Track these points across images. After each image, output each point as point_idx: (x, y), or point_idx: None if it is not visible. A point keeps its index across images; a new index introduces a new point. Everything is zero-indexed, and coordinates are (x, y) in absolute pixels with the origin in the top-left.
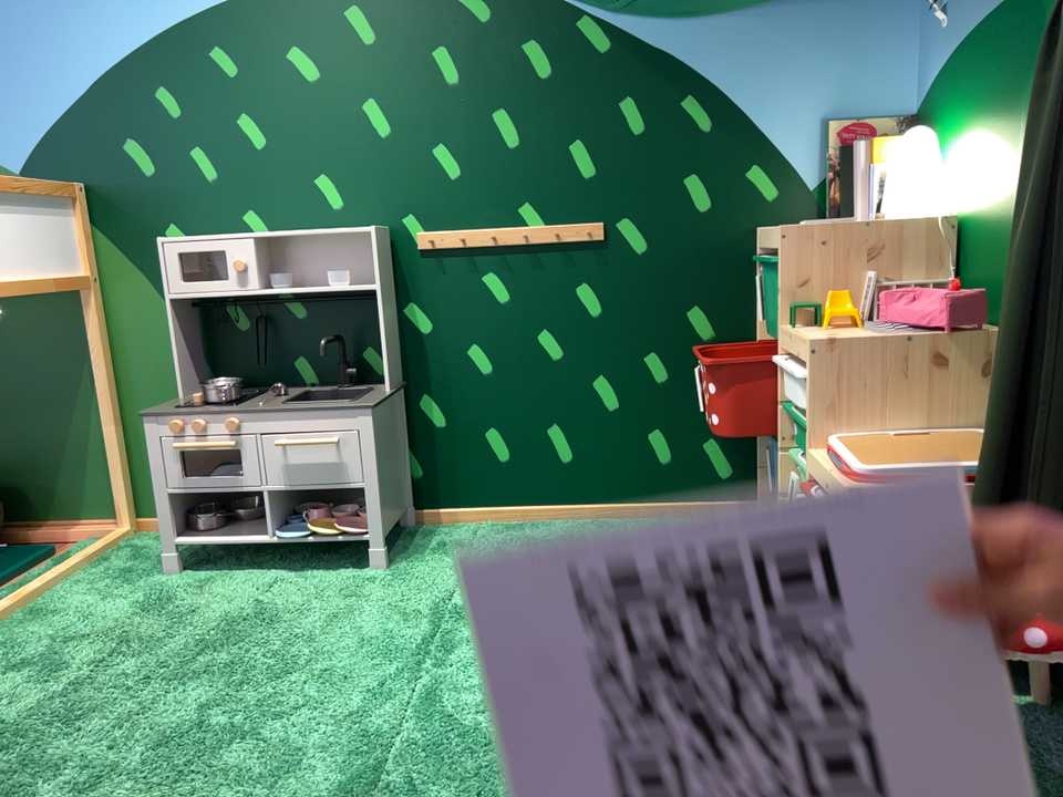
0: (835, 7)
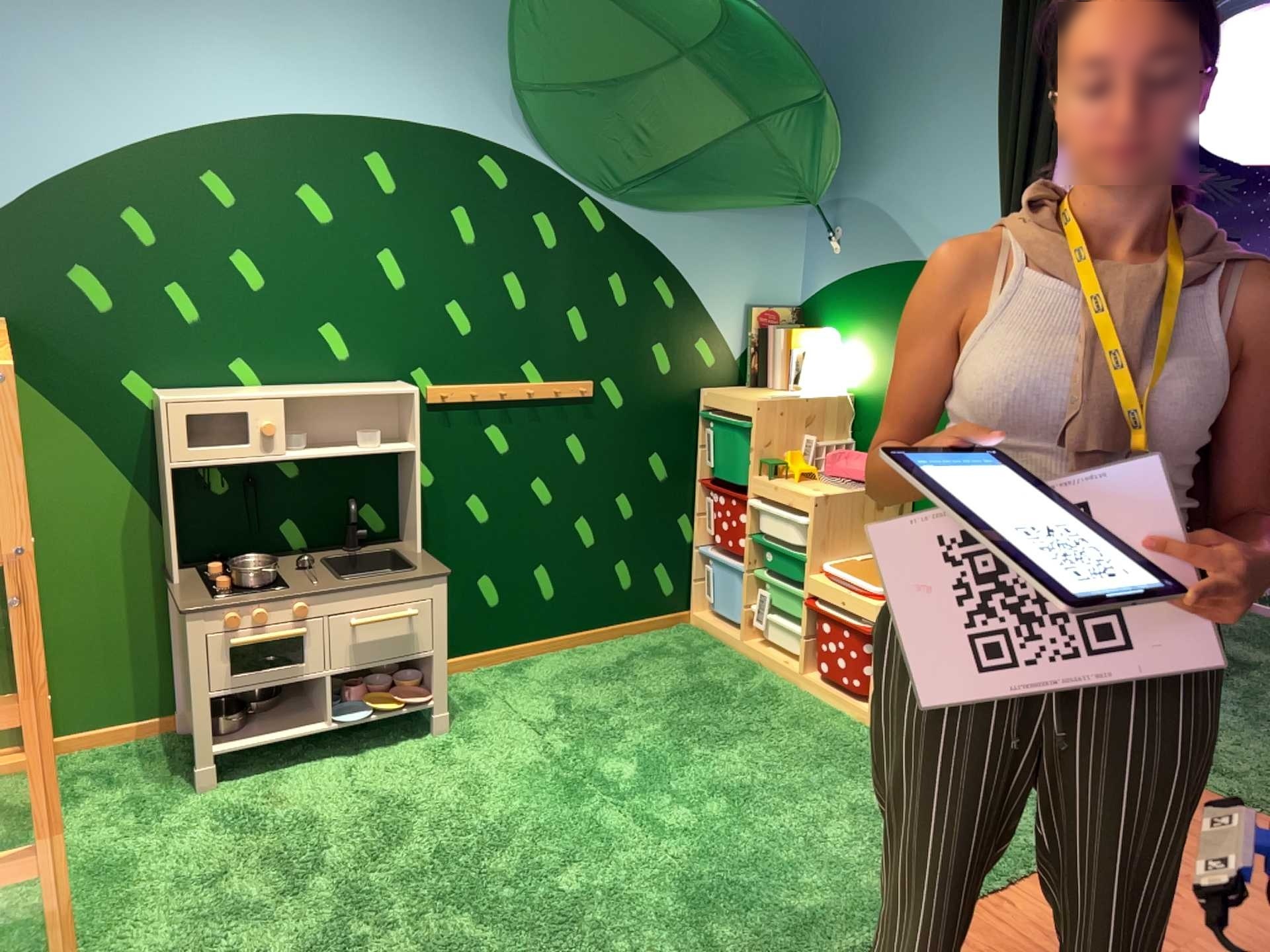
0: (755, 223)
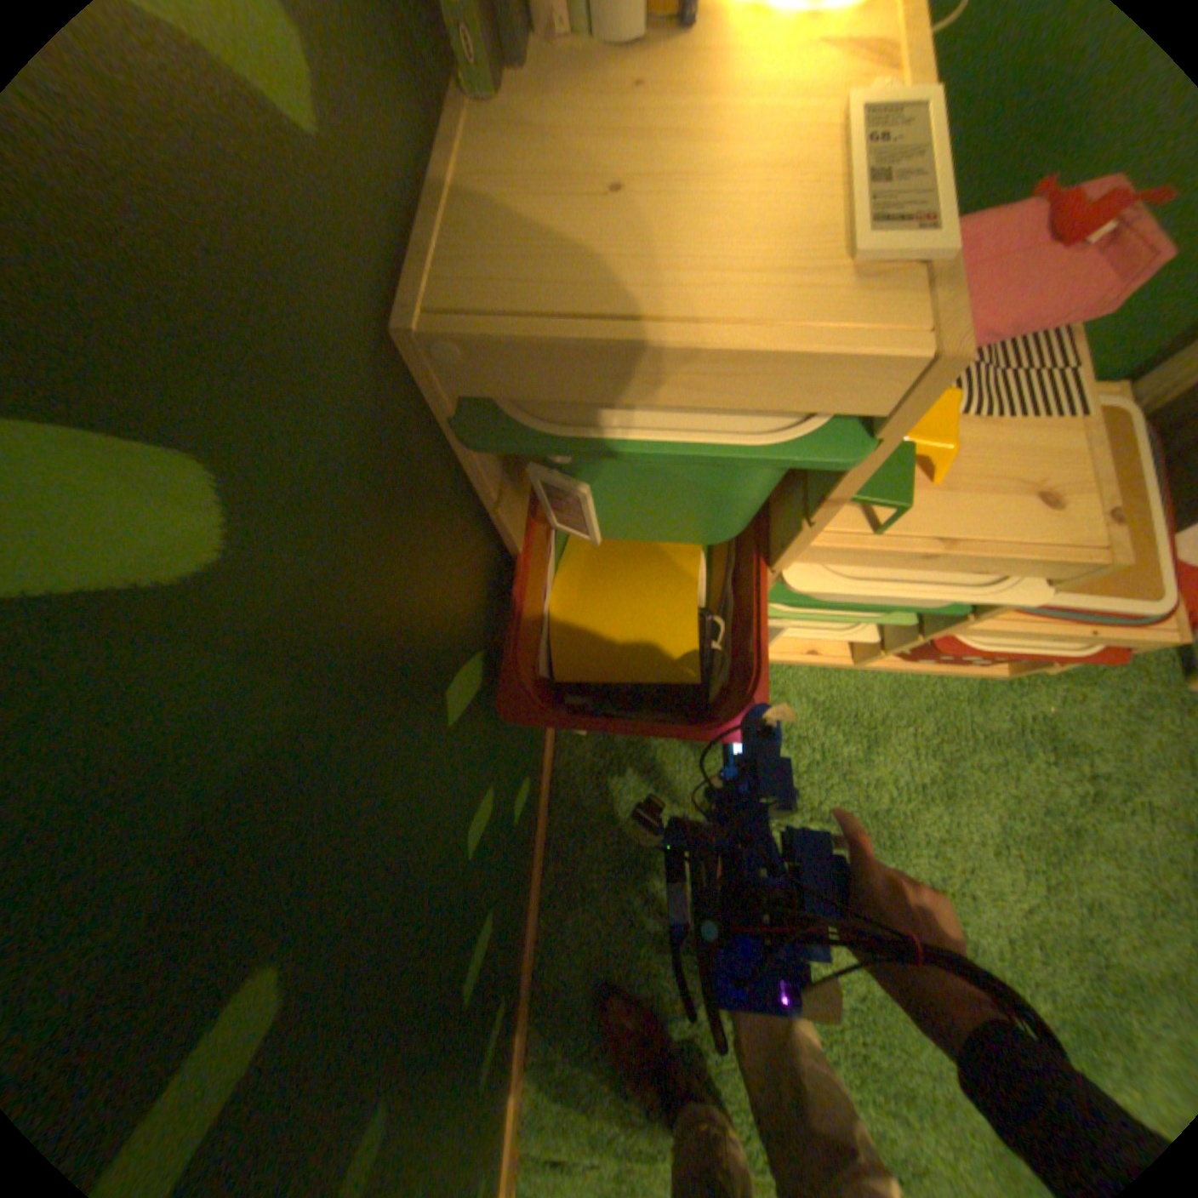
0: None
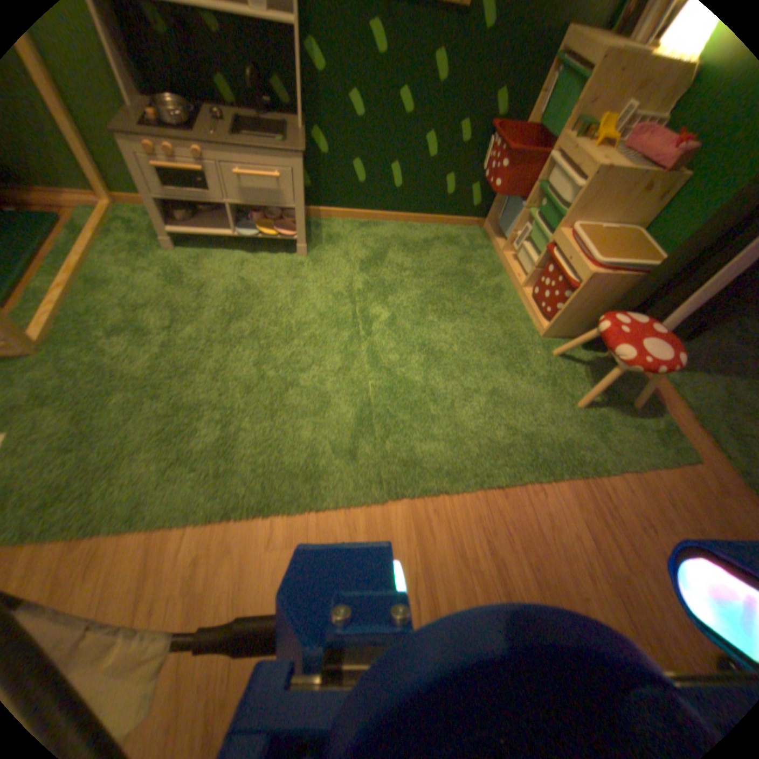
0: None
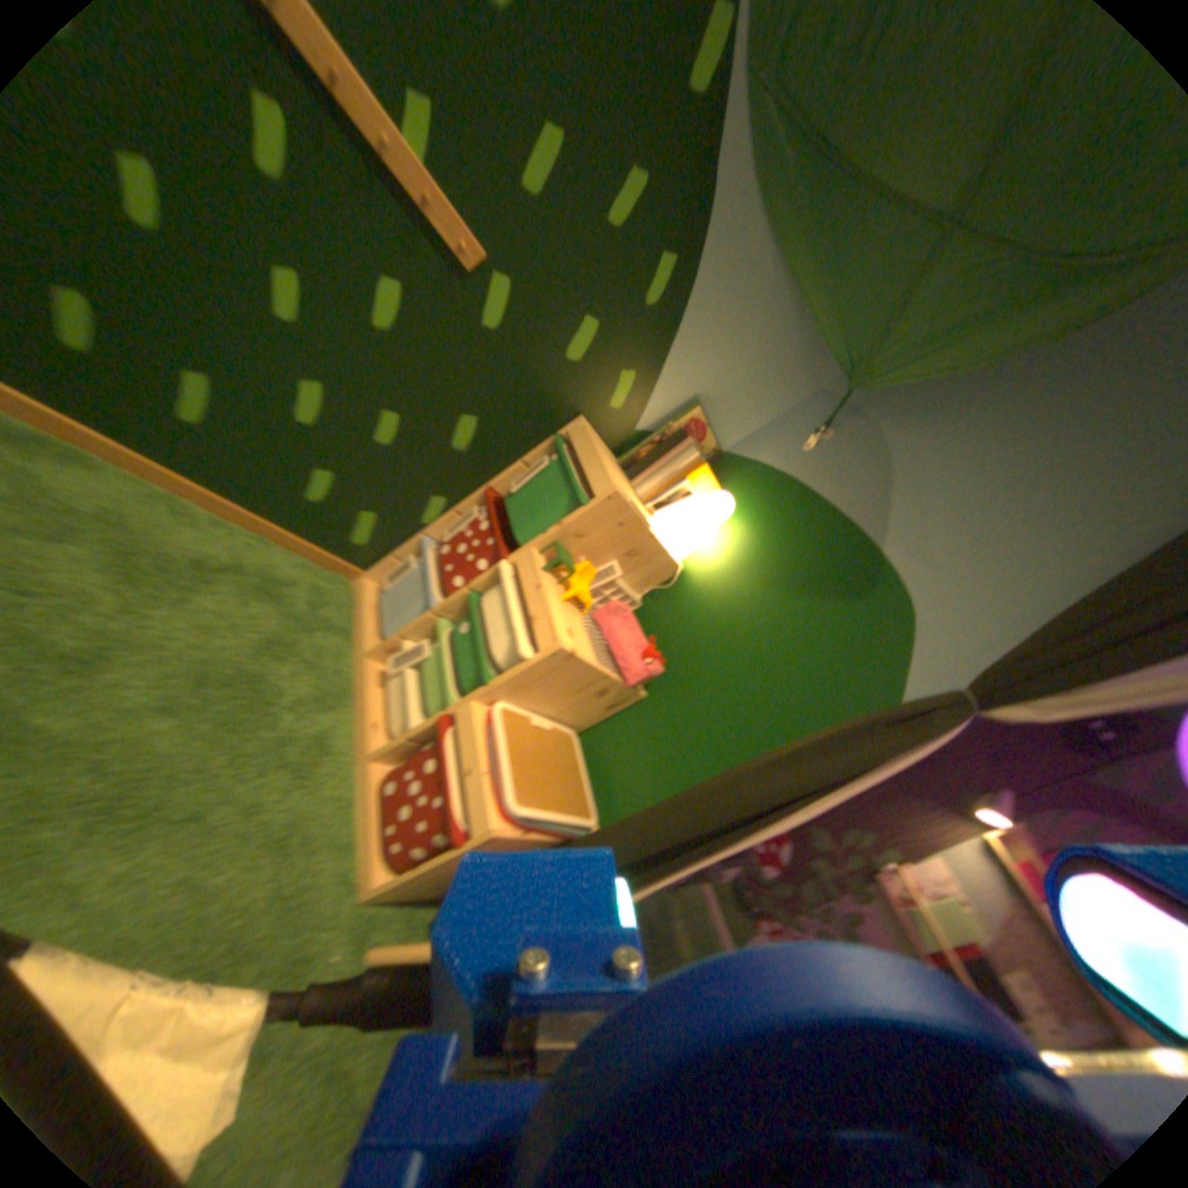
0: (795, 340)
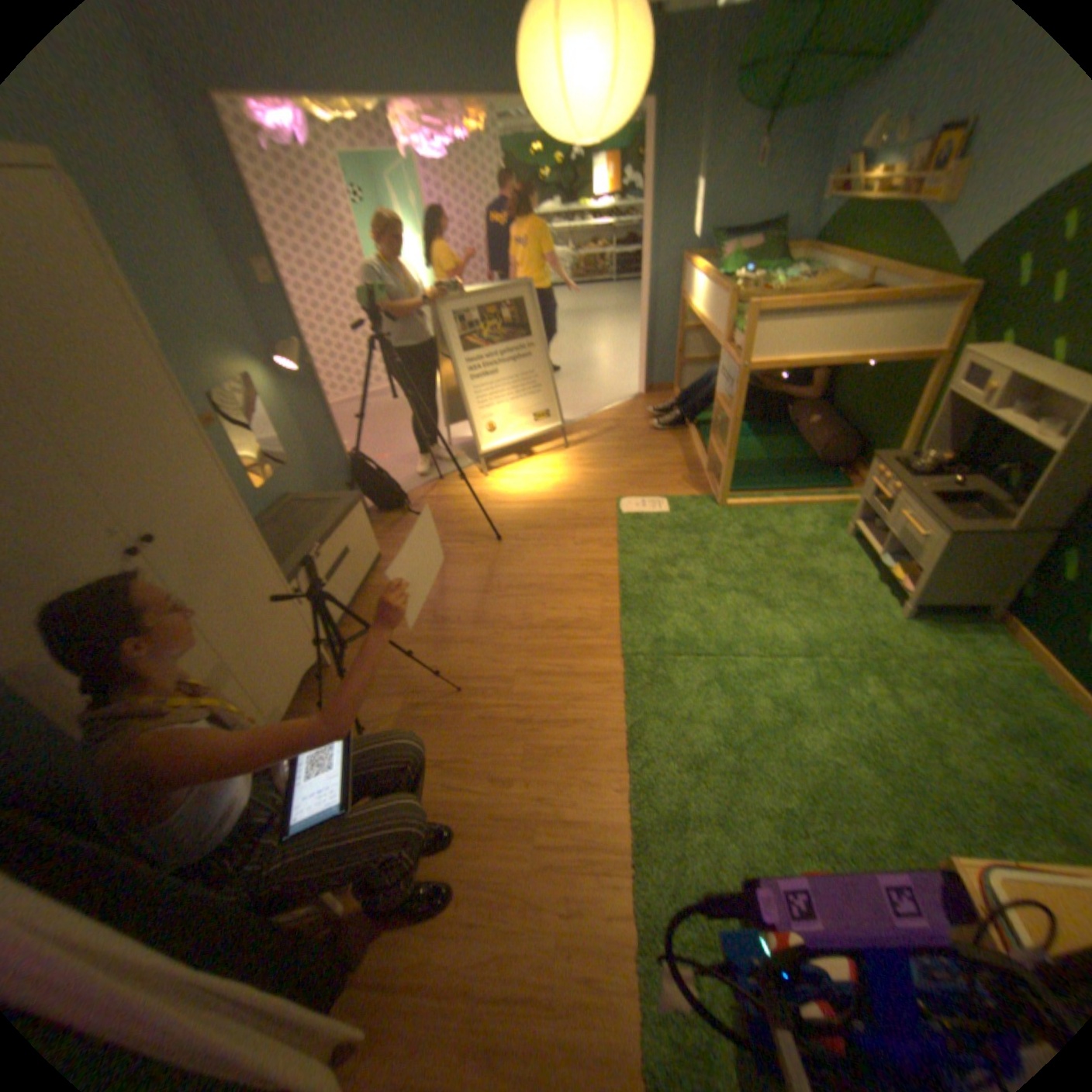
0: None
